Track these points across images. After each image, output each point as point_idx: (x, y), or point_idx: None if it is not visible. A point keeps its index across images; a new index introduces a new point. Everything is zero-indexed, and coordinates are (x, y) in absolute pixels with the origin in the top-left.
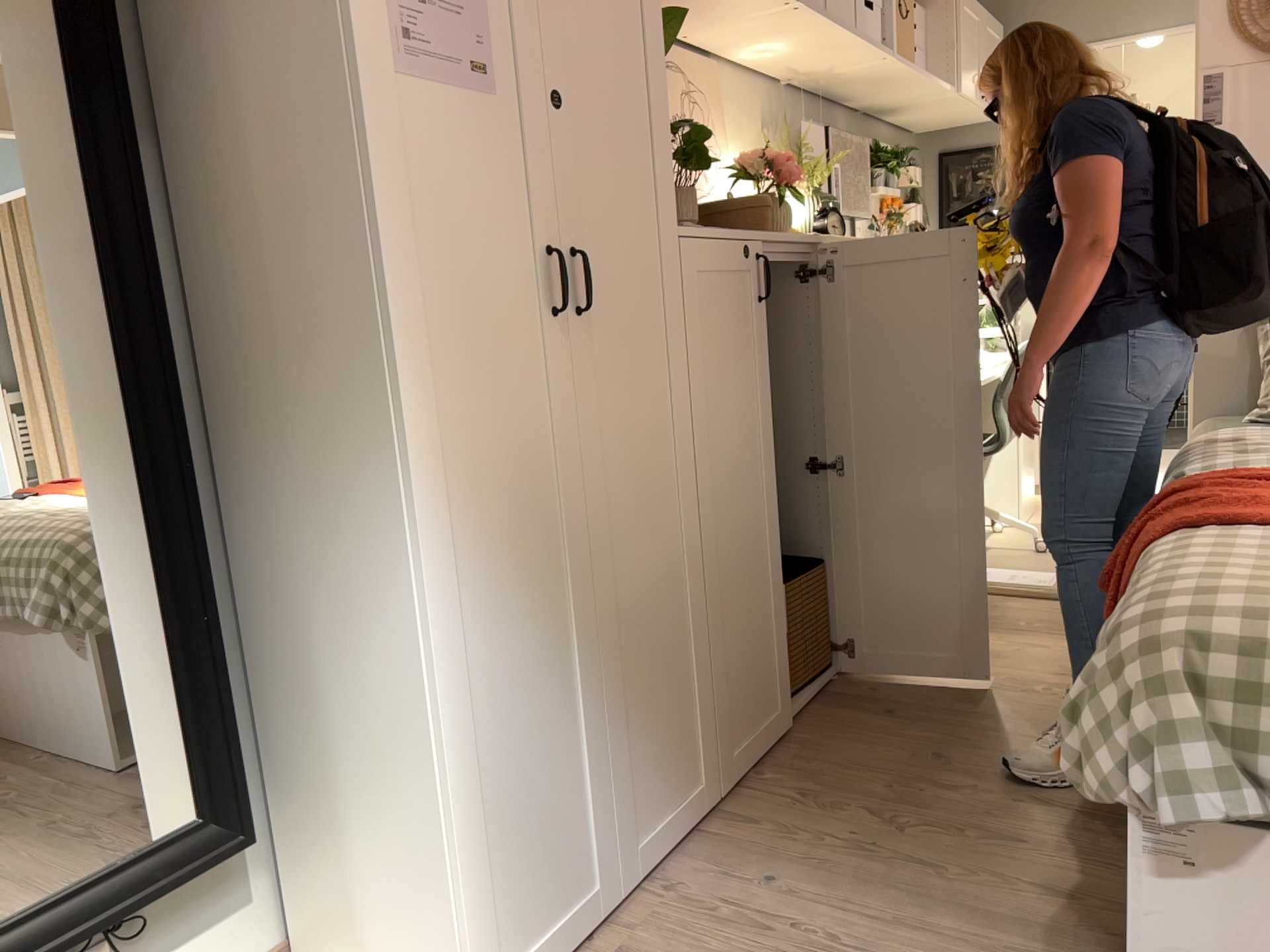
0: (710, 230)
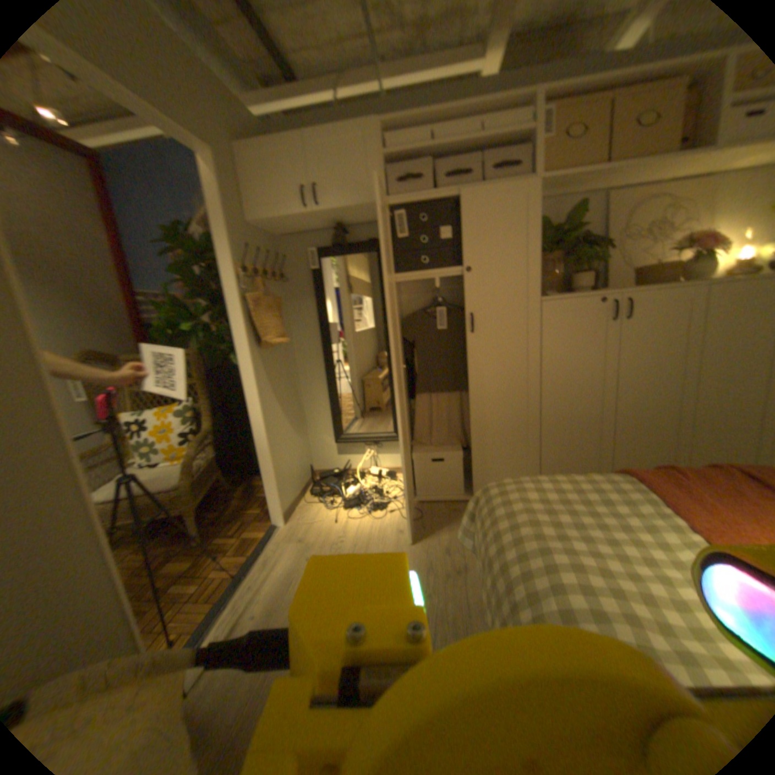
0: (574, 293)
